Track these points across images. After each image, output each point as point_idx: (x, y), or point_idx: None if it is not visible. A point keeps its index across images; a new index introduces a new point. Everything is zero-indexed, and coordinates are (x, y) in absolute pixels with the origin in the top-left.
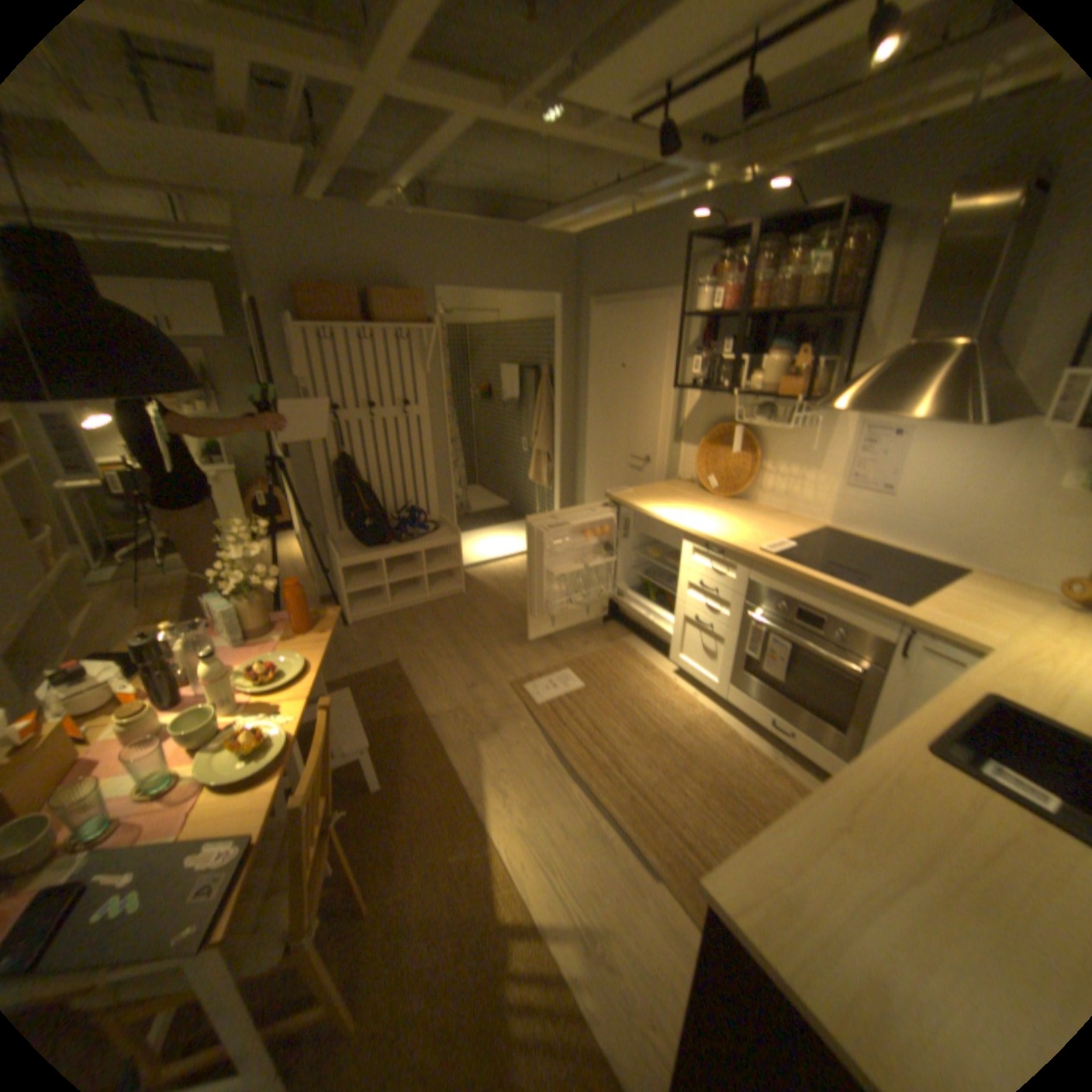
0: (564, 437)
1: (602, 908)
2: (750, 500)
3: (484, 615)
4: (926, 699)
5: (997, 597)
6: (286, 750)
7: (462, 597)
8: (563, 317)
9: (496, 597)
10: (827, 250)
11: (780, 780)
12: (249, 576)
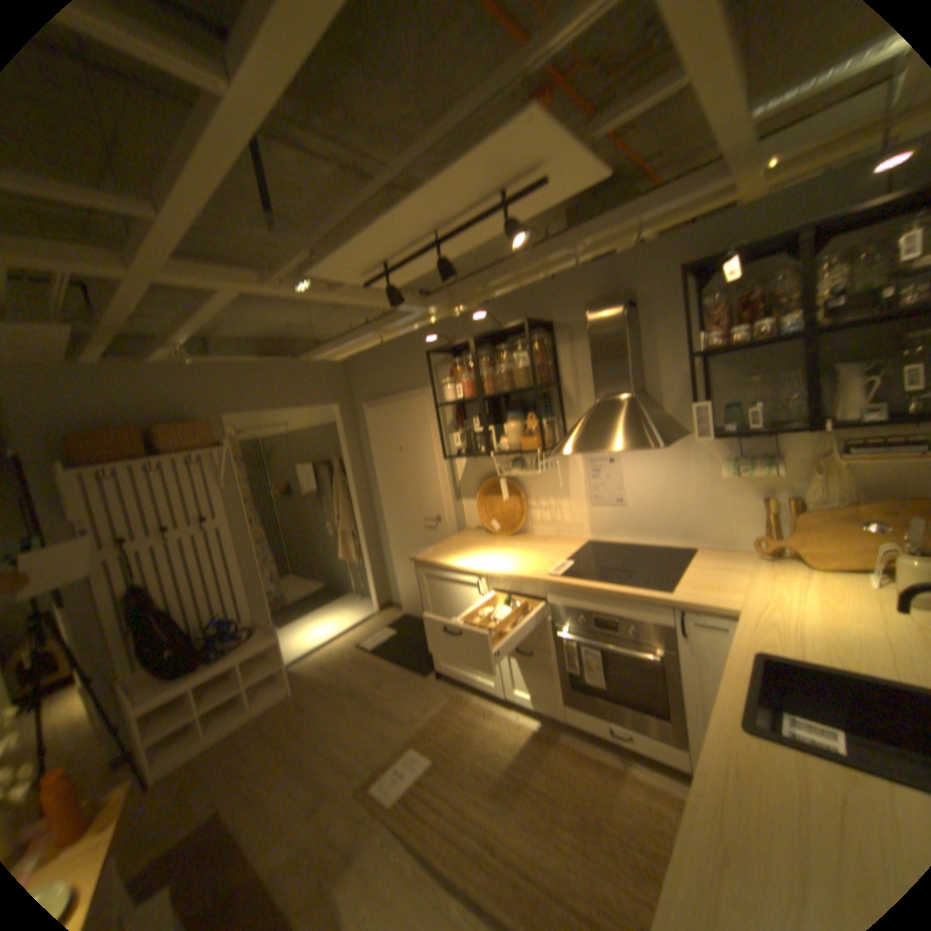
0: (362, 512)
1: None
2: (526, 531)
3: (314, 712)
4: (713, 667)
5: (720, 564)
6: None
7: (287, 697)
8: (342, 417)
9: (324, 685)
10: (522, 349)
11: (635, 790)
12: None
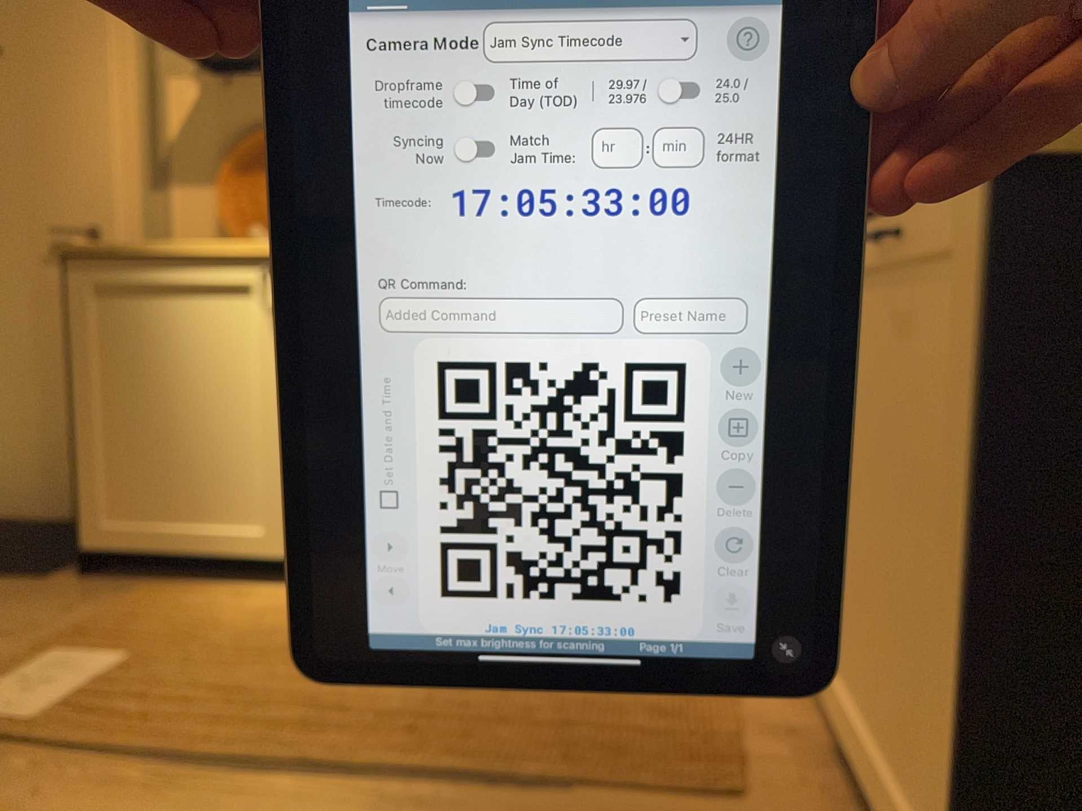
0: None
1: None
2: None
3: None
4: None
5: None
6: None
7: None
8: None
9: None
10: None
11: None
12: None
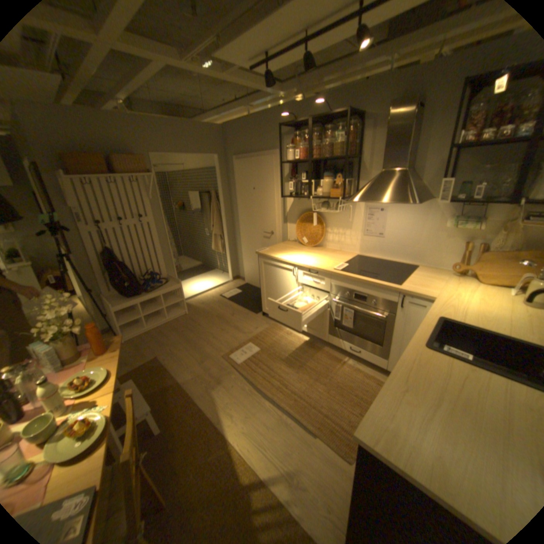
0: (227, 225)
1: (292, 459)
2: (322, 246)
3: (200, 323)
4: (412, 324)
5: (430, 275)
6: (106, 425)
7: (186, 315)
8: (219, 165)
9: (205, 312)
10: (341, 131)
11: (357, 373)
12: (60, 326)
